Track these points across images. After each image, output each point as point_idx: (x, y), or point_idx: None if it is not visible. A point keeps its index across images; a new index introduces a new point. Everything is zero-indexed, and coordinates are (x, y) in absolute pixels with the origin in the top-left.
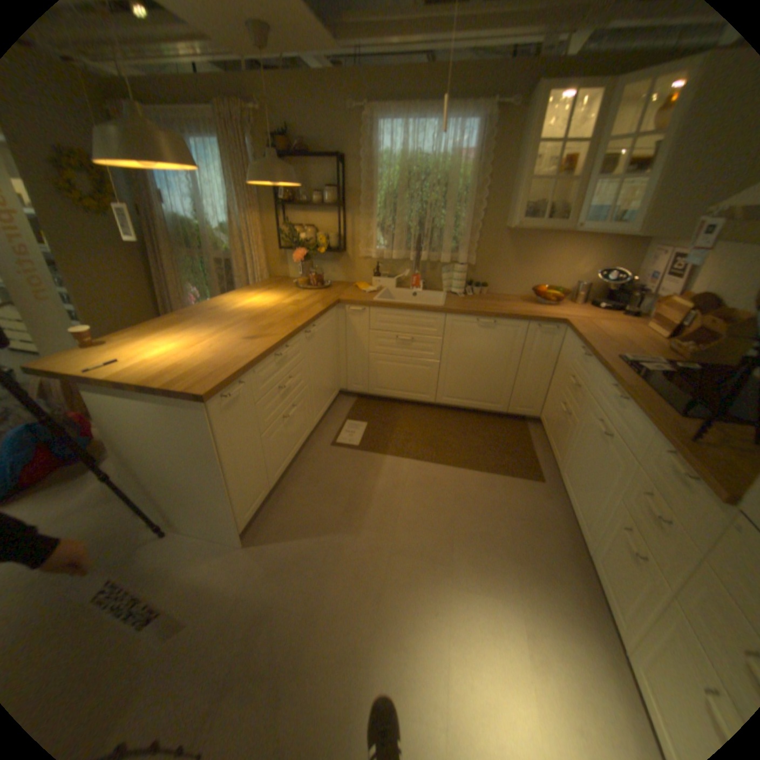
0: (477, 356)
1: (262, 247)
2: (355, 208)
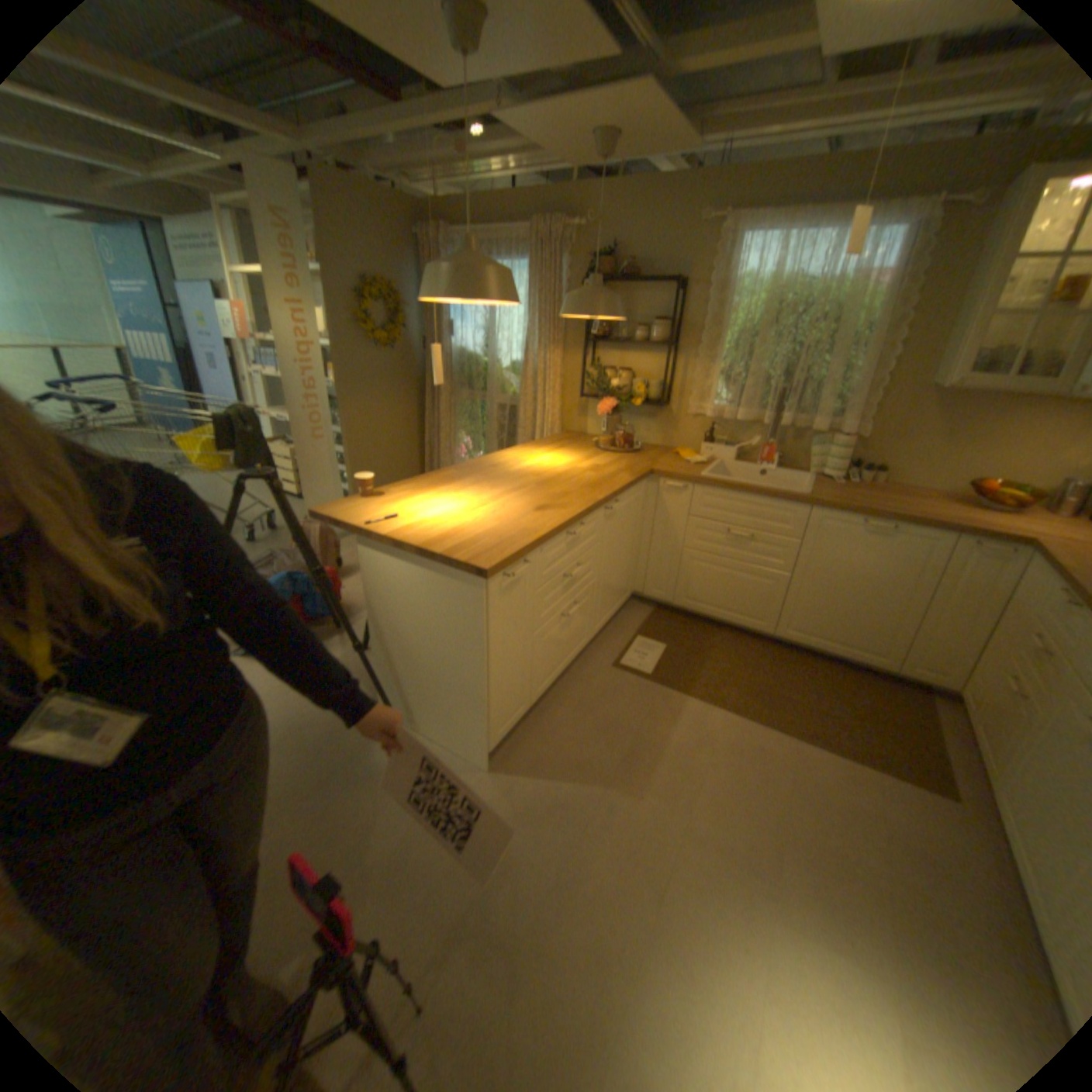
0: (857, 577)
1: (558, 392)
2: (692, 348)
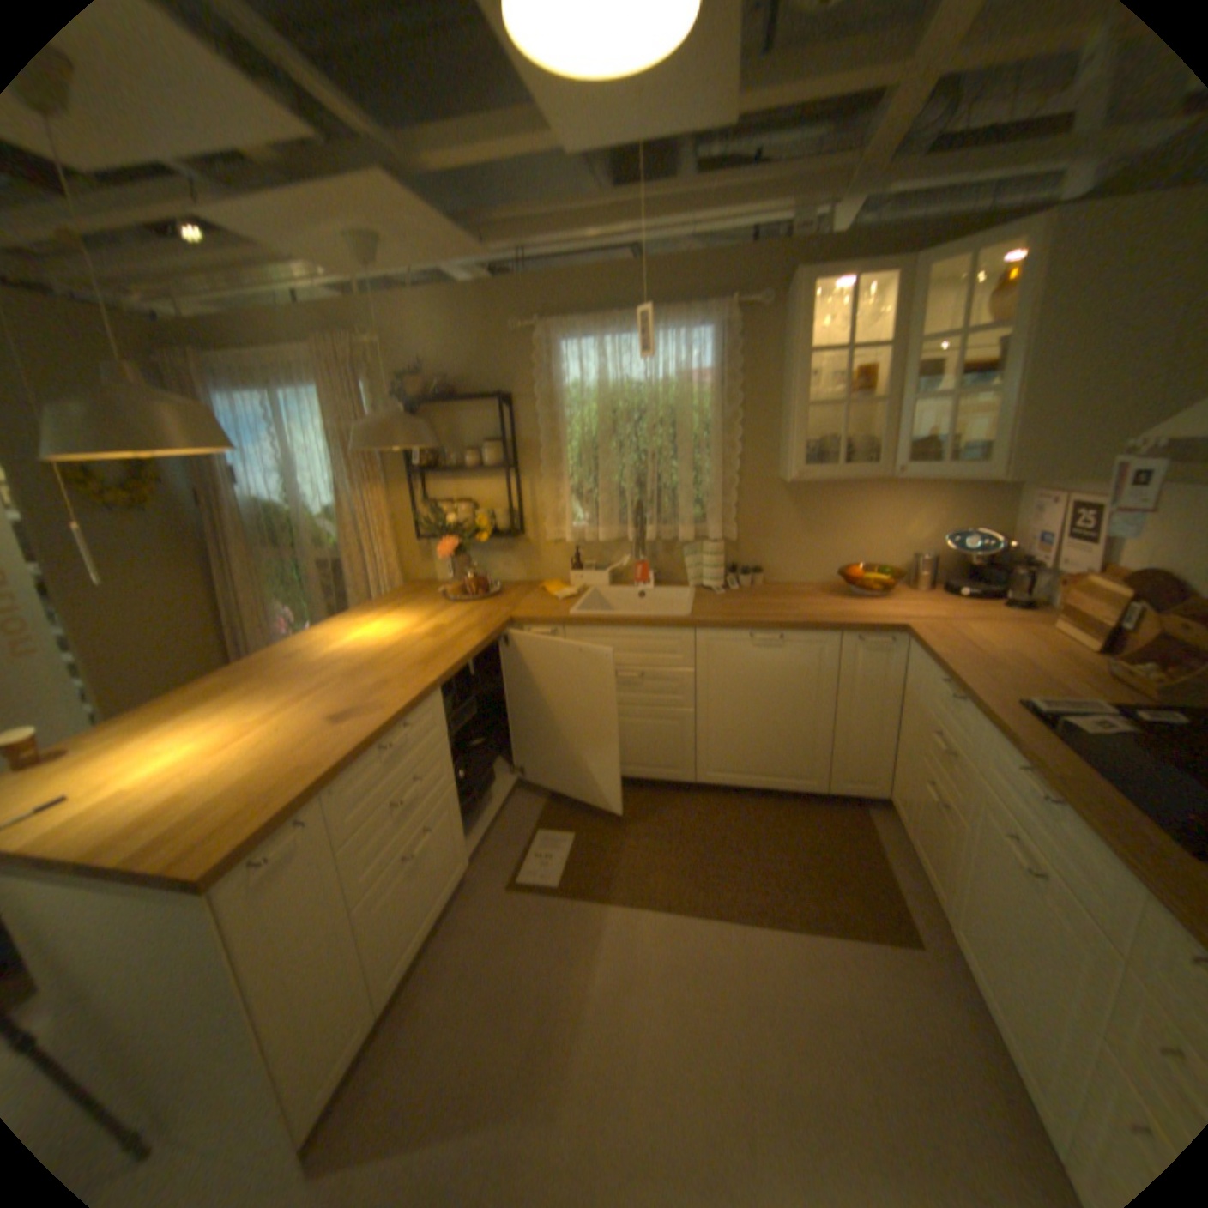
0: (760, 698)
1: (390, 538)
2: (534, 470)
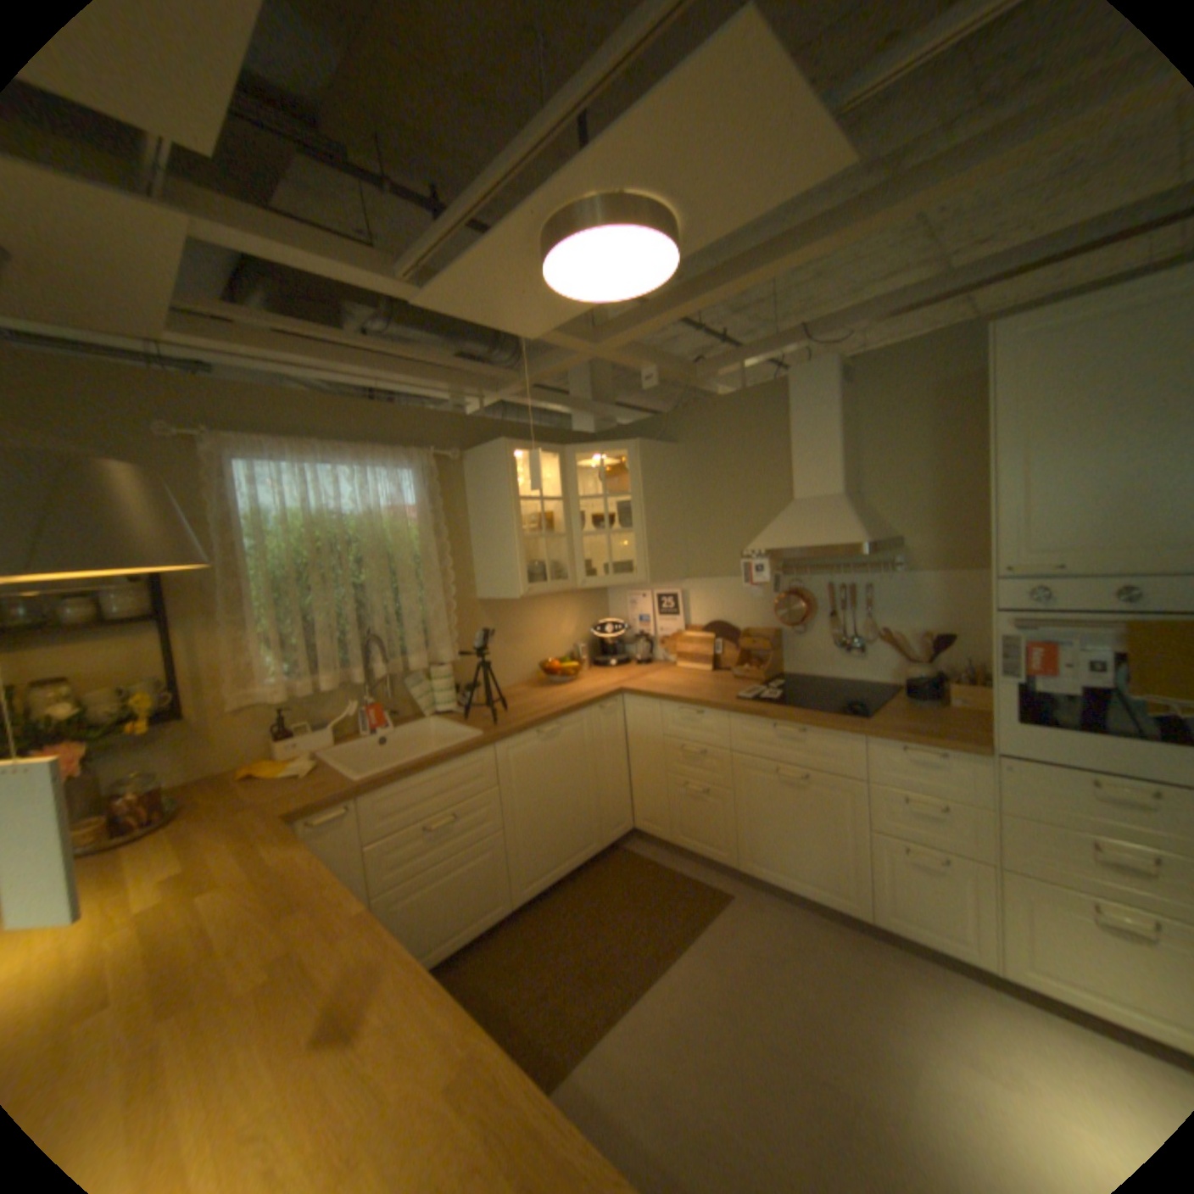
0: (550, 788)
1: None
2: (191, 620)
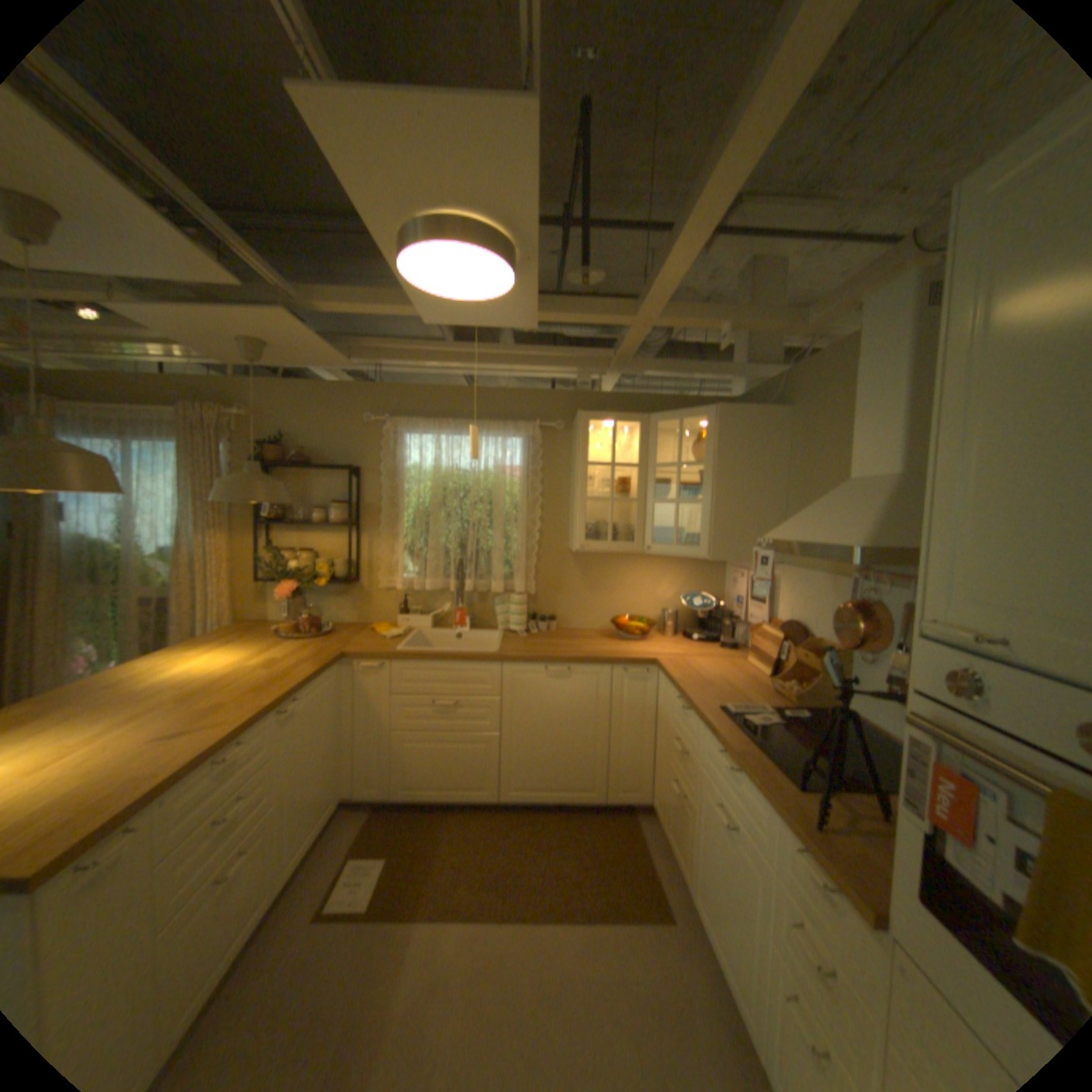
0: (552, 721)
1: (226, 578)
2: (374, 528)
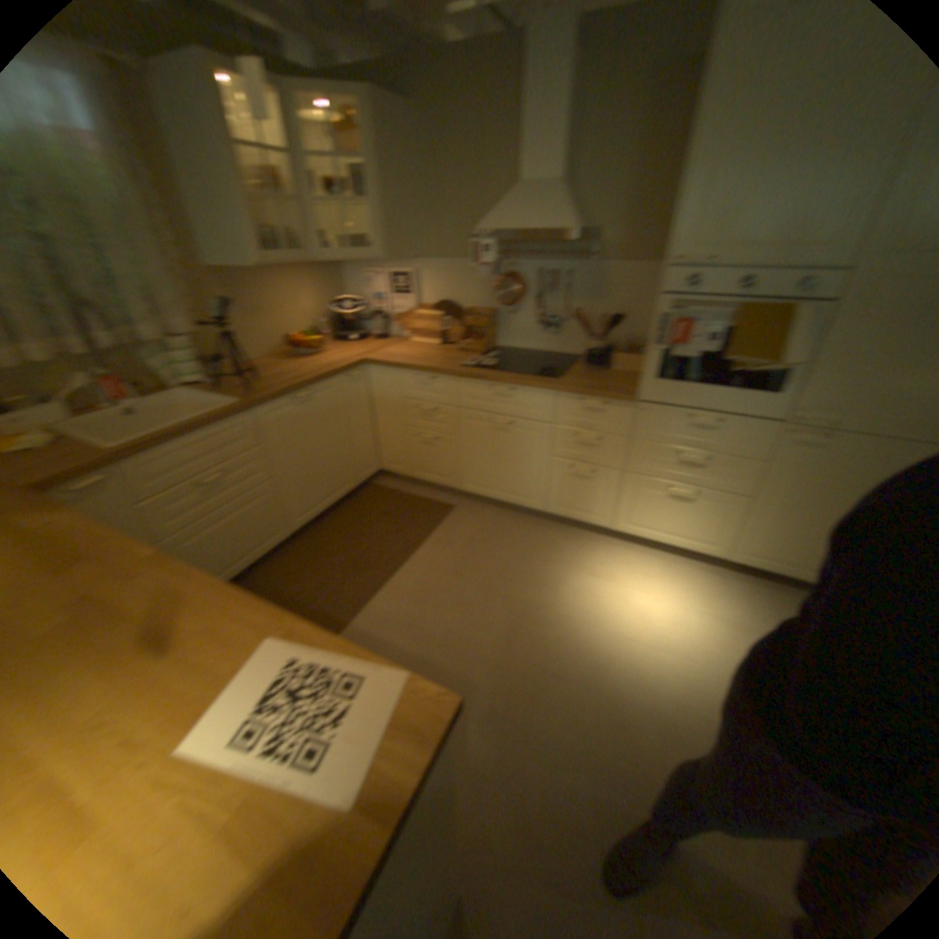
0: (315, 442)
1: None
2: None
